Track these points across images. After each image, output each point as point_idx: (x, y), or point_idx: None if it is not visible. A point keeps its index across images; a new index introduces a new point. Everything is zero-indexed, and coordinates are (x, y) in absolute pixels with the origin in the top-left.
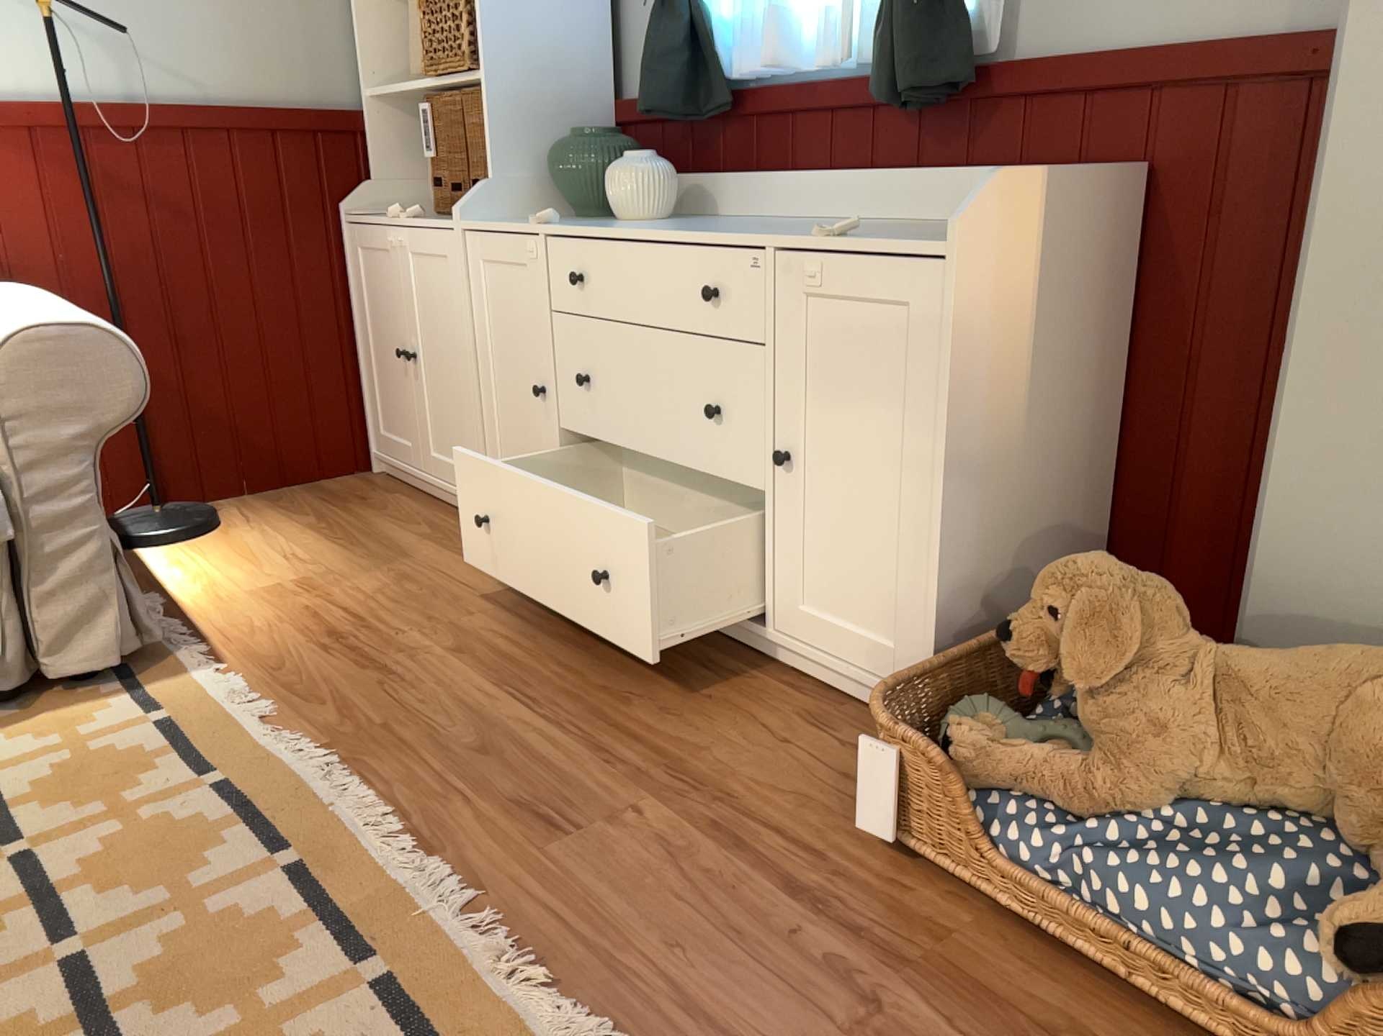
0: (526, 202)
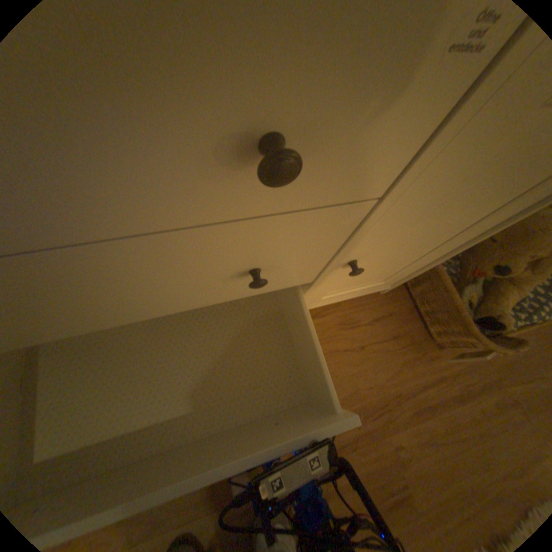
0: None
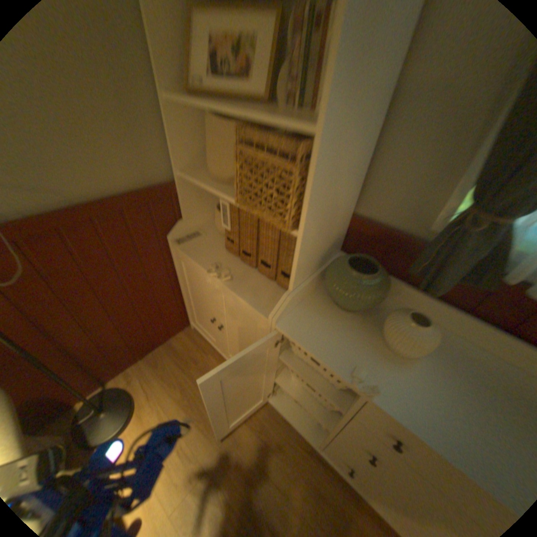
0: (308, 291)
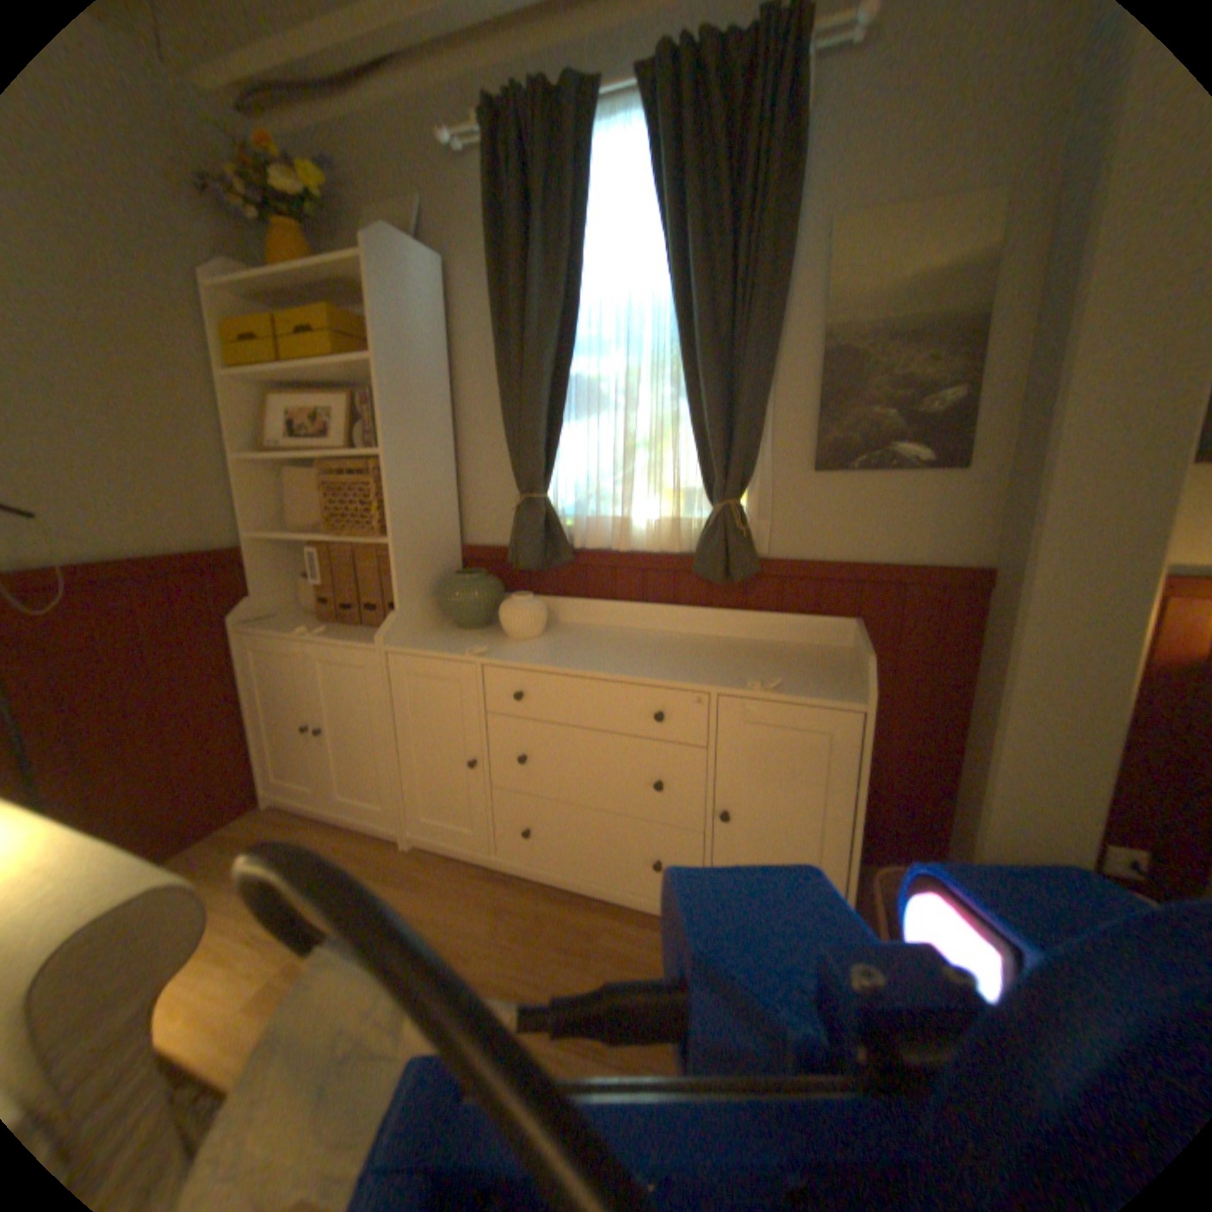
0: (422, 620)
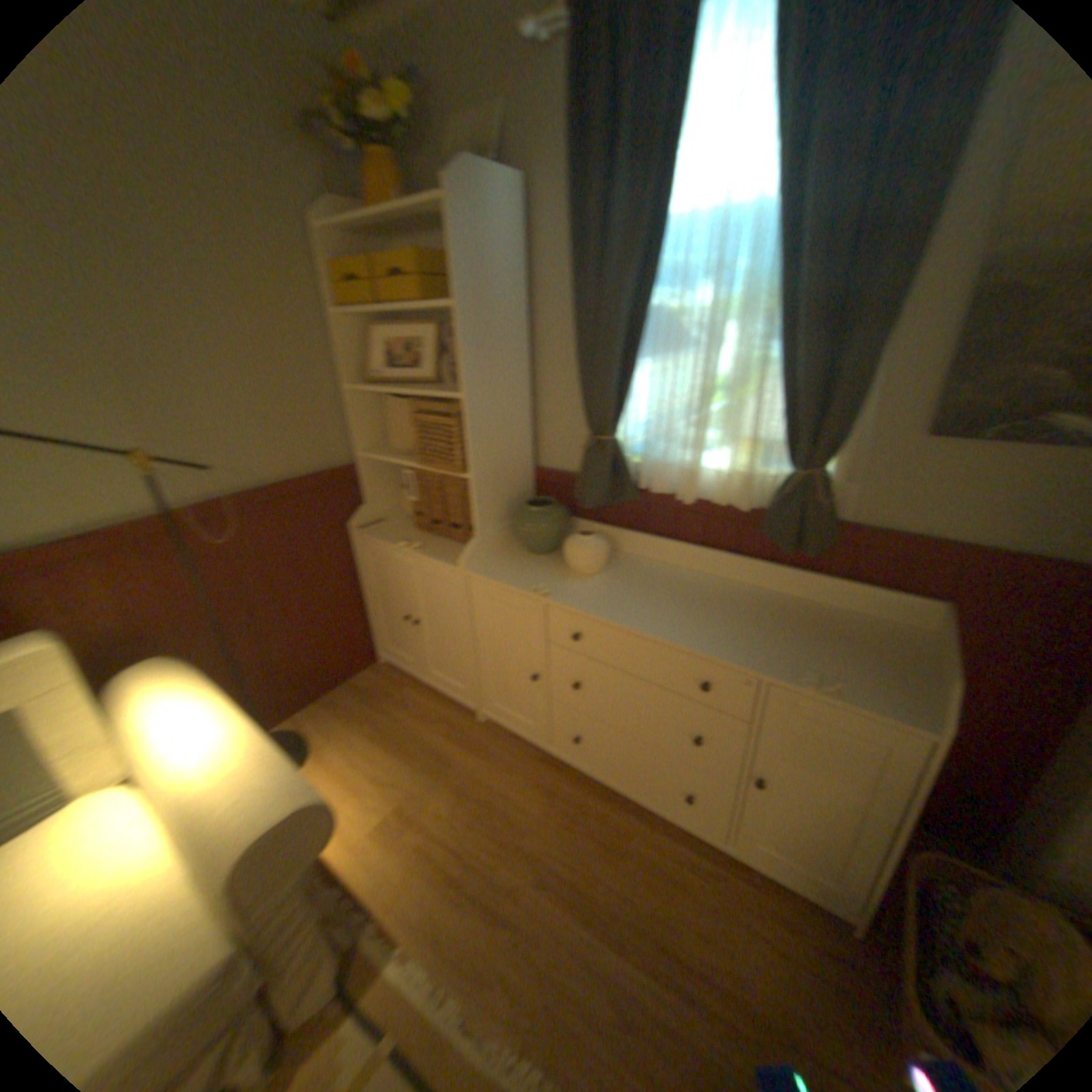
0: (496, 542)
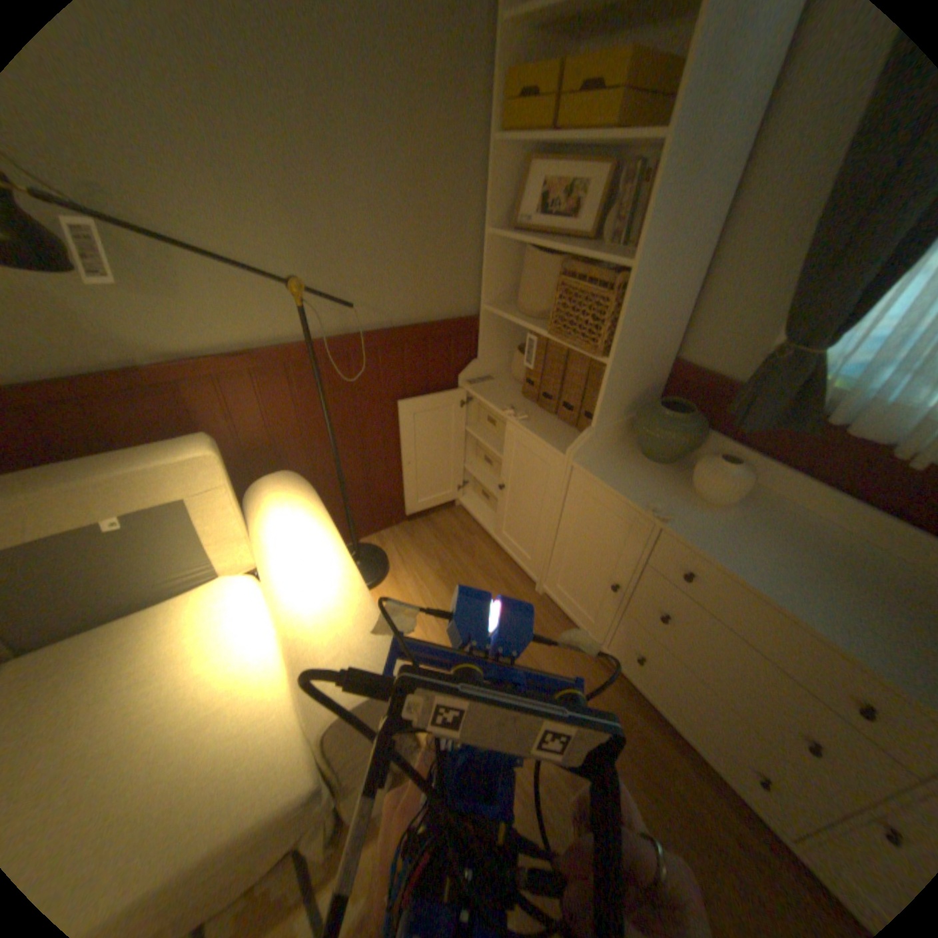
0: (612, 436)
